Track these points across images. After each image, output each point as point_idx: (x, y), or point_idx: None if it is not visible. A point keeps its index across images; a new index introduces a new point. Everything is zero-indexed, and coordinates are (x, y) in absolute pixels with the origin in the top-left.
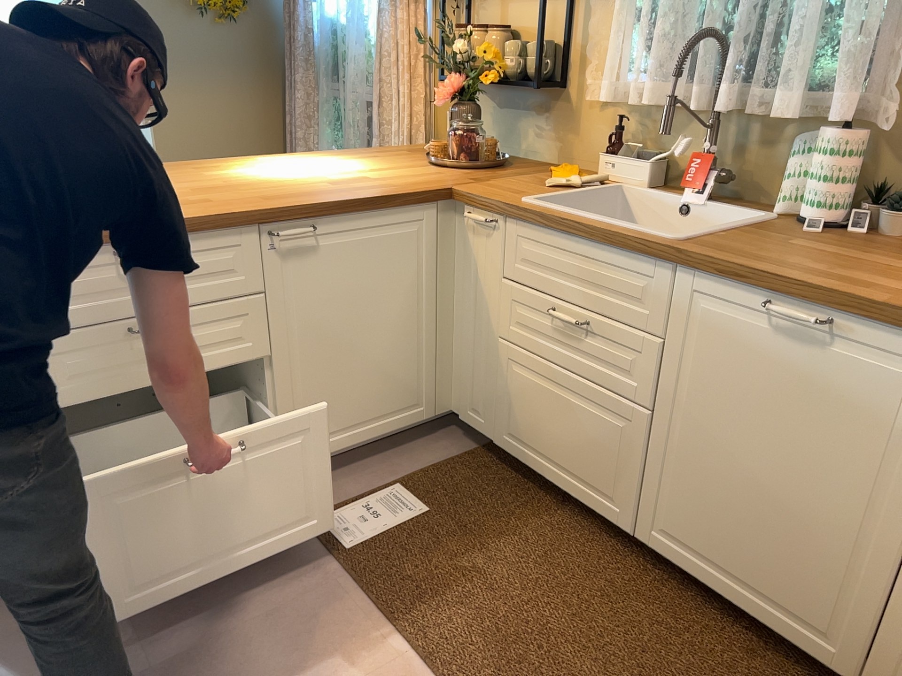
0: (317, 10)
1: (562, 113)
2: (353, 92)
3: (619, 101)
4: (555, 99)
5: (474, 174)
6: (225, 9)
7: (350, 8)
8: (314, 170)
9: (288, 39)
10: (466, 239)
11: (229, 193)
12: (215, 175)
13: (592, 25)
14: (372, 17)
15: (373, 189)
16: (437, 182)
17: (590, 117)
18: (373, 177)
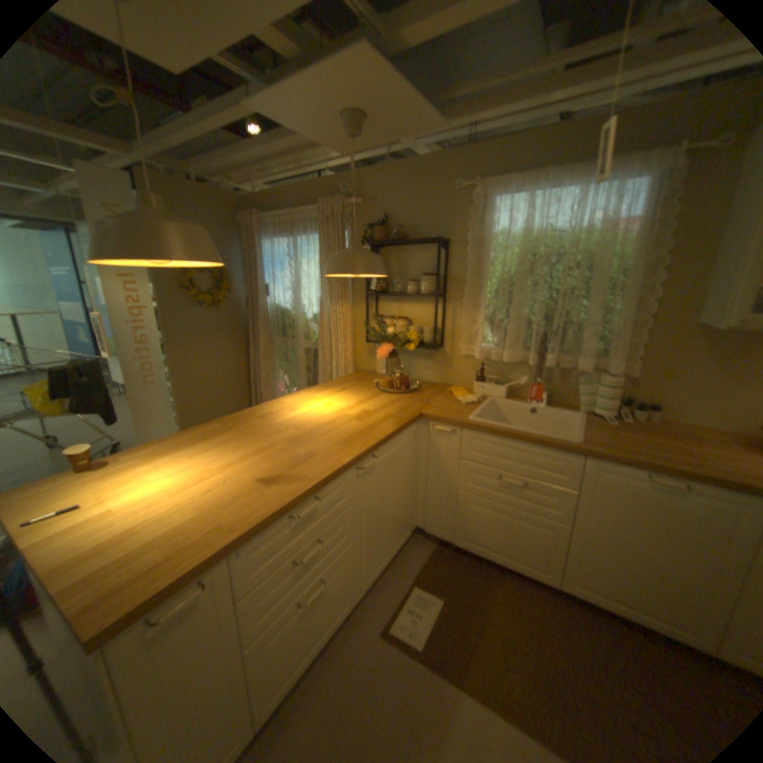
0: (268, 299)
1: (442, 359)
2: (301, 345)
3: (485, 357)
4: (437, 352)
5: (415, 398)
6: (211, 300)
7: (293, 300)
8: (330, 407)
9: (250, 315)
10: (431, 439)
11: (313, 442)
12: (279, 422)
13: (463, 320)
14: (311, 306)
15: (387, 422)
16: (408, 408)
17: (460, 361)
18: (371, 409)
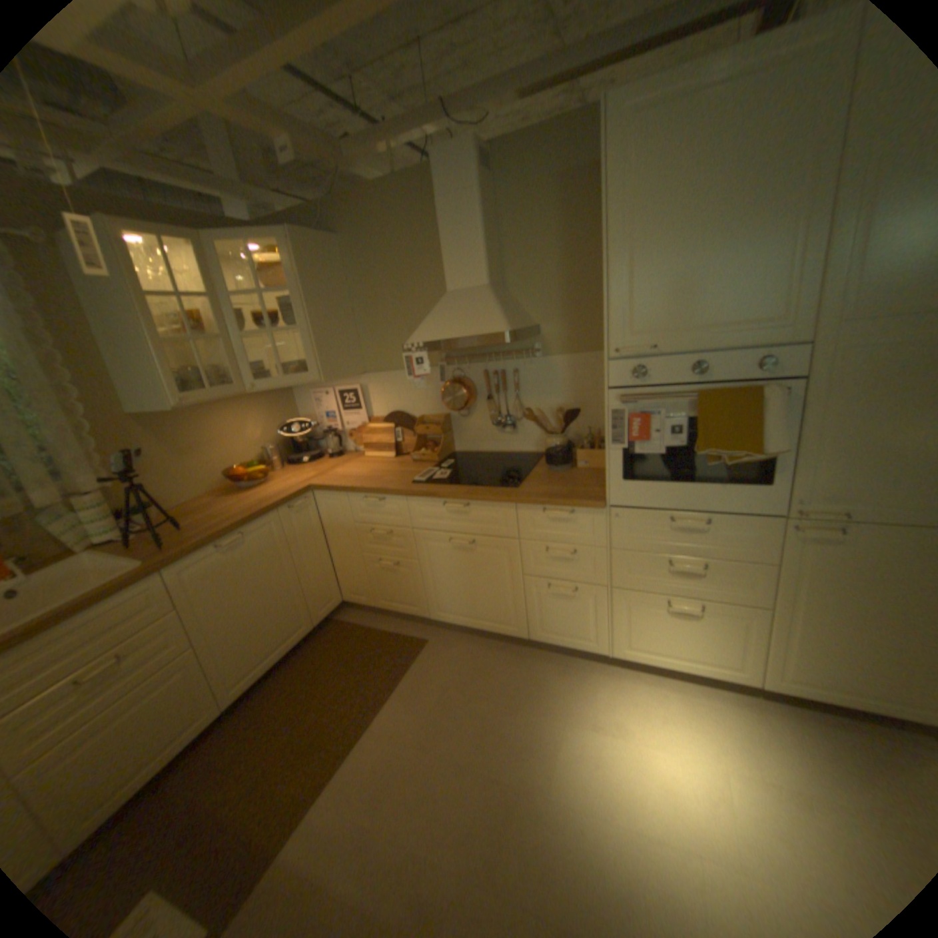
0: None
1: None
2: None
3: None
4: None
5: None
6: None
7: None
8: None
9: None
10: None
11: None
12: None
13: None
14: None
15: None
16: None
17: None
18: None
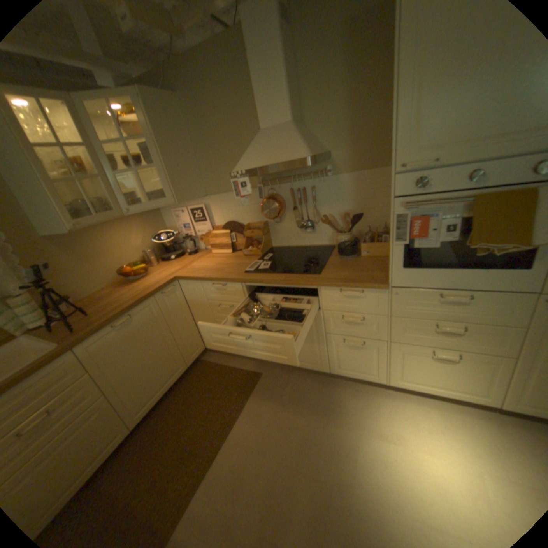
0: None
1: None
2: None
3: None
4: None
5: None
6: None
7: None
8: None
9: None
10: None
11: None
12: None
13: None
14: None
15: None
16: None
17: None
18: None
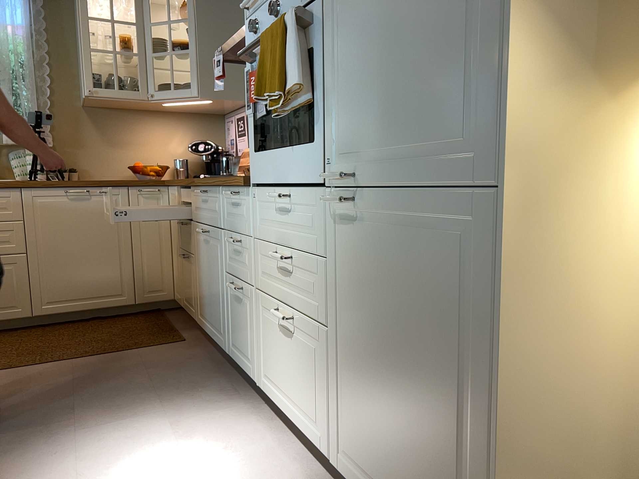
0: None
1: None
2: None
3: None
4: None
5: None
6: None
7: None
8: None
9: None
10: None
11: None
12: None
13: None
14: None
15: None
16: None
17: None
18: None
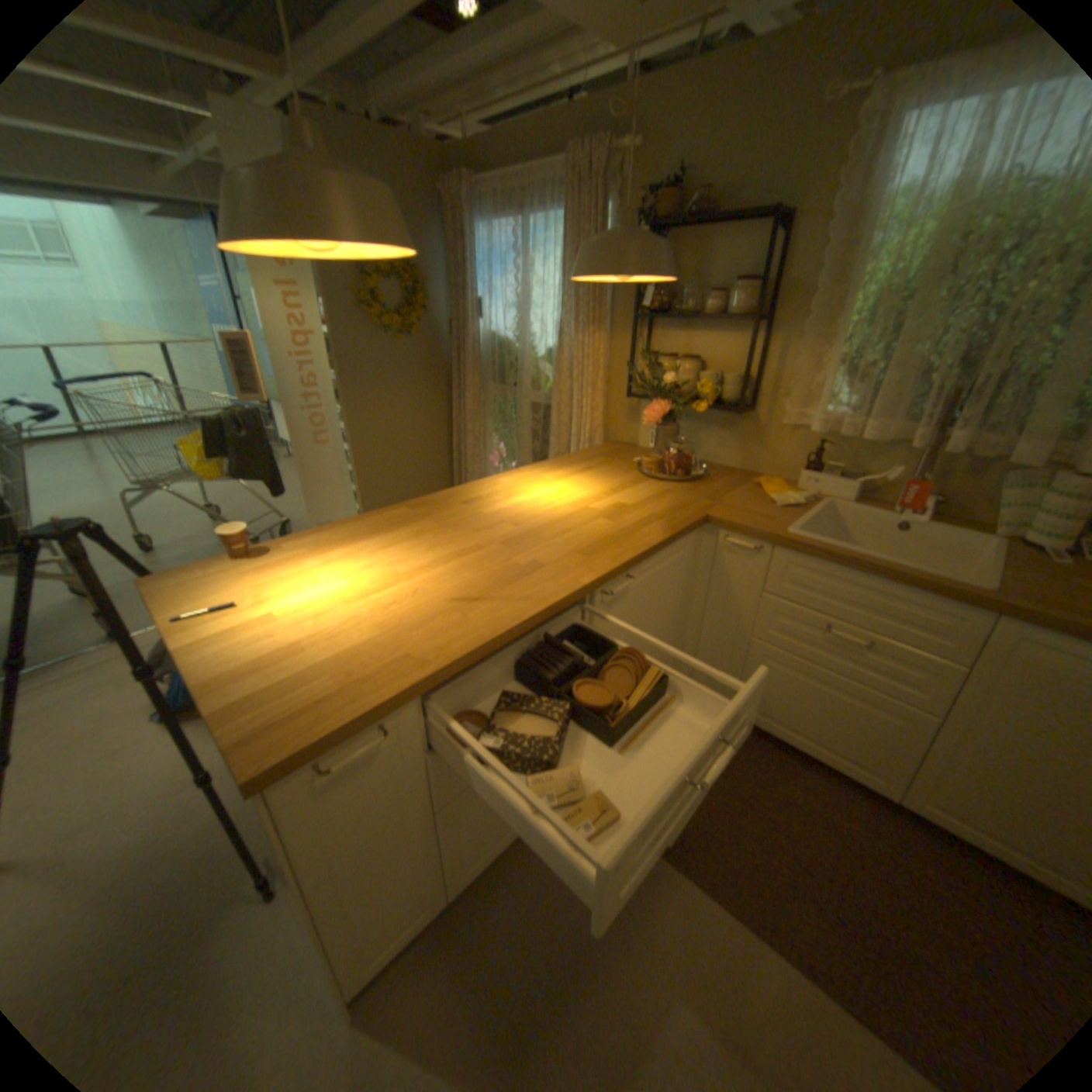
0: (480, 323)
1: (750, 429)
2: (525, 396)
3: (829, 429)
4: (743, 416)
5: (699, 490)
6: (399, 324)
7: (517, 324)
8: (565, 495)
9: (453, 347)
10: (719, 556)
11: (539, 546)
12: (491, 512)
13: (799, 362)
14: (543, 334)
15: (651, 525)
16: (686, 506)
17: (781, 434)
18: (627, 503)
